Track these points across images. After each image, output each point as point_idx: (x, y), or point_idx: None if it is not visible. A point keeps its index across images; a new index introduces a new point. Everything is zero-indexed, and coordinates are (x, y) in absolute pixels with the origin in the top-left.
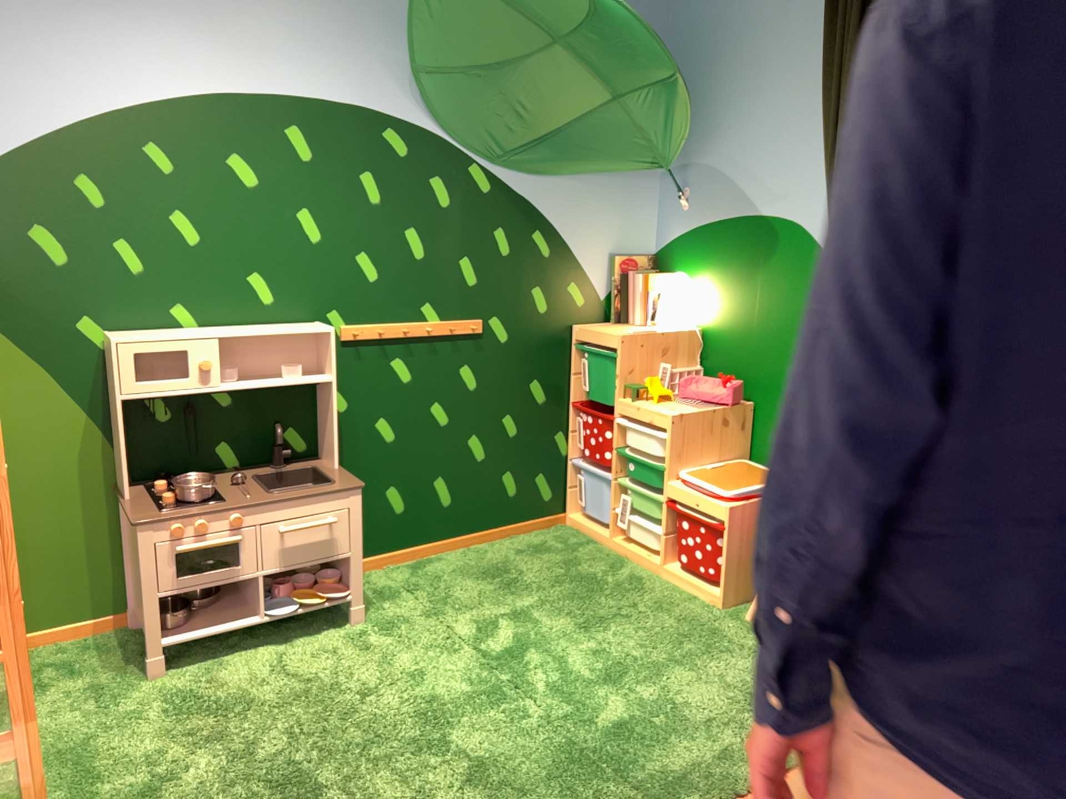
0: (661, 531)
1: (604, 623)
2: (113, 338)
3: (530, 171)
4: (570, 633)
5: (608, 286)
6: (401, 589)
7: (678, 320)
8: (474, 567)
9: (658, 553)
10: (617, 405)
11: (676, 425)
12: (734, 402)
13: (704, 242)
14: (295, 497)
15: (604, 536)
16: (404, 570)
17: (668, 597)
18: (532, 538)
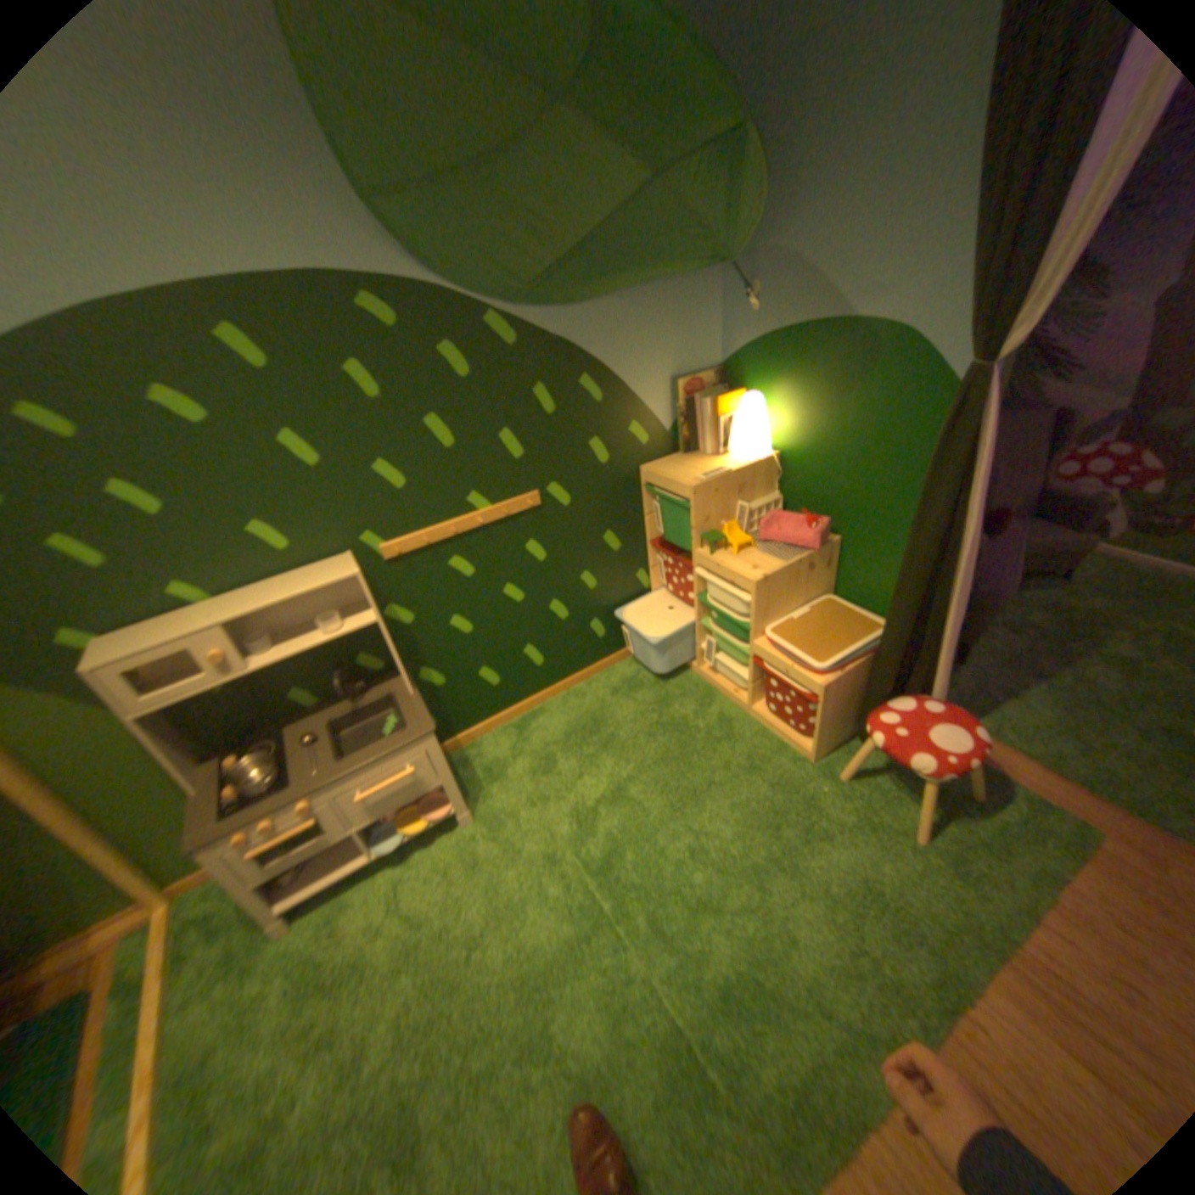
0: (745, 672)
1: (698, 798)
2: (89, 662)
3: (562, 305)
4: (665, 819)
5: (671, 417)
6: (509, 761)
7: (752, 450)
8: (574, 718)
9: (744, 686)
10: (692, 554)
11: (759, 590)
12: (820, 547)
13: (779, 353)
14: (362, 764)
15: (691, 663)
16: (511, 730)
17: (758, 748)
18: (625, 666)
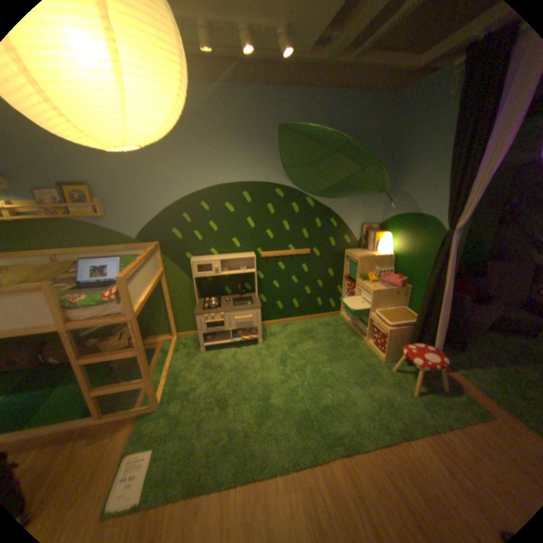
0: (368, 328)
1: (337, 361)
2: (191, 261)
3: (329, 198)
4: (324, 363)
5: (359, 236)
6: (278, 334)
7: (384, 251)
8: (303, 329)
9: (367, 334)
10: (356, 281)
11: (374, 295)
12: (401, 286)
13: (398, 222)
14: (239, 309)
15: (350, 324)
16: (281, 326)
17: (365, 354)
18: (326, 319)
